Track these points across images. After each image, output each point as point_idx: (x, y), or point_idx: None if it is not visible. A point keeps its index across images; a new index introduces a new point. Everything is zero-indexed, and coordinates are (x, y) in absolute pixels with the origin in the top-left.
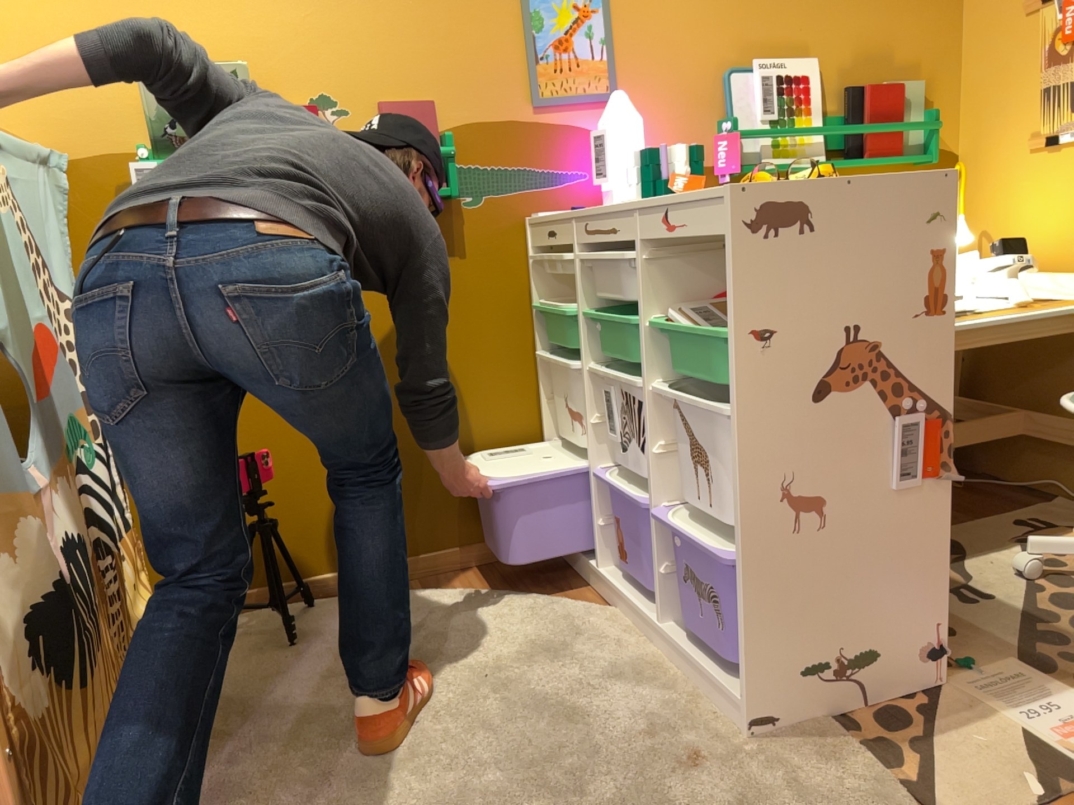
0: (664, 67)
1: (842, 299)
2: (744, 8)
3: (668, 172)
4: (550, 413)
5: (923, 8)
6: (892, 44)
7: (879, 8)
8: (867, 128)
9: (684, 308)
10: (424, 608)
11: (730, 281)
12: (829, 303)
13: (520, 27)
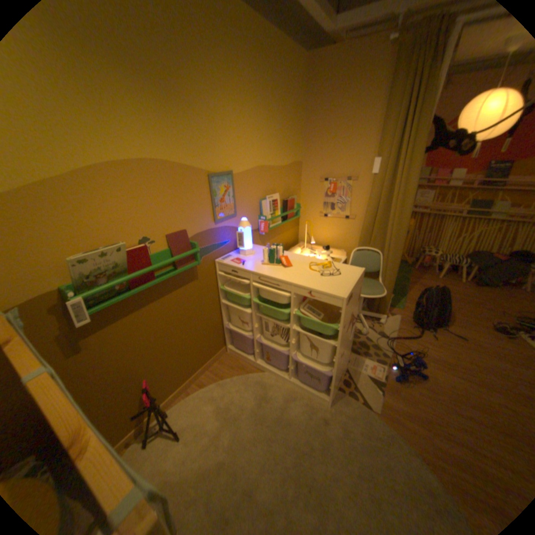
0: (247, 201)
1: (352, 309)
2: (263, 179)
3: (275, 254)
4: (225, 316)
5: (295, 175)
6: (290, 185)
7: (288, 176)
8: (290, 212)
9: (303, 307)
10: (210, 398)
11: (342, 319)
12: (351, 311)
13: (210, 196)
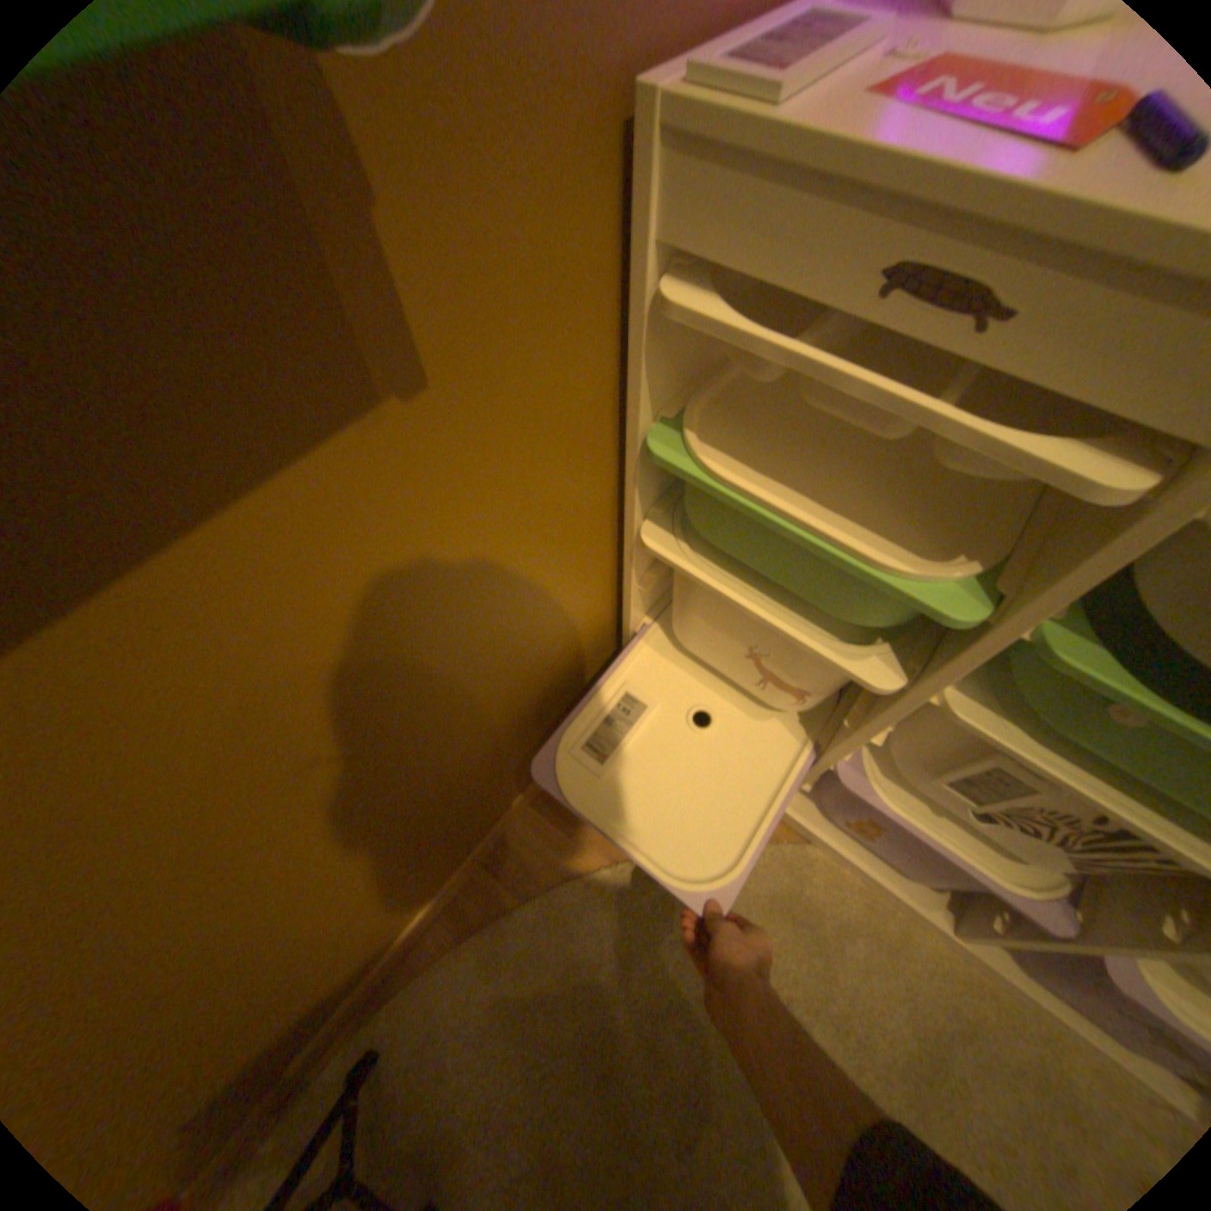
0: None
1: None
2: None
3: None
4: (641, 596)
5: None
6: None
7: None
8: None
9: None
10: (566, 968)
11: None
12: None
13: None
